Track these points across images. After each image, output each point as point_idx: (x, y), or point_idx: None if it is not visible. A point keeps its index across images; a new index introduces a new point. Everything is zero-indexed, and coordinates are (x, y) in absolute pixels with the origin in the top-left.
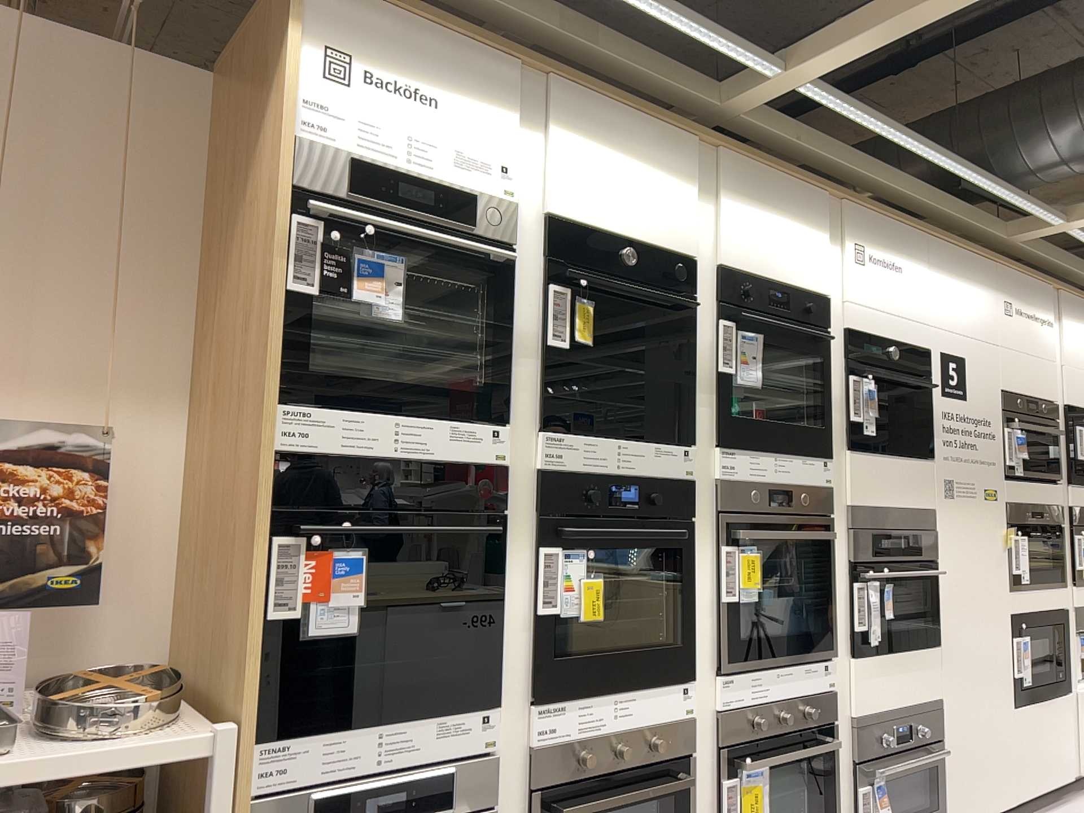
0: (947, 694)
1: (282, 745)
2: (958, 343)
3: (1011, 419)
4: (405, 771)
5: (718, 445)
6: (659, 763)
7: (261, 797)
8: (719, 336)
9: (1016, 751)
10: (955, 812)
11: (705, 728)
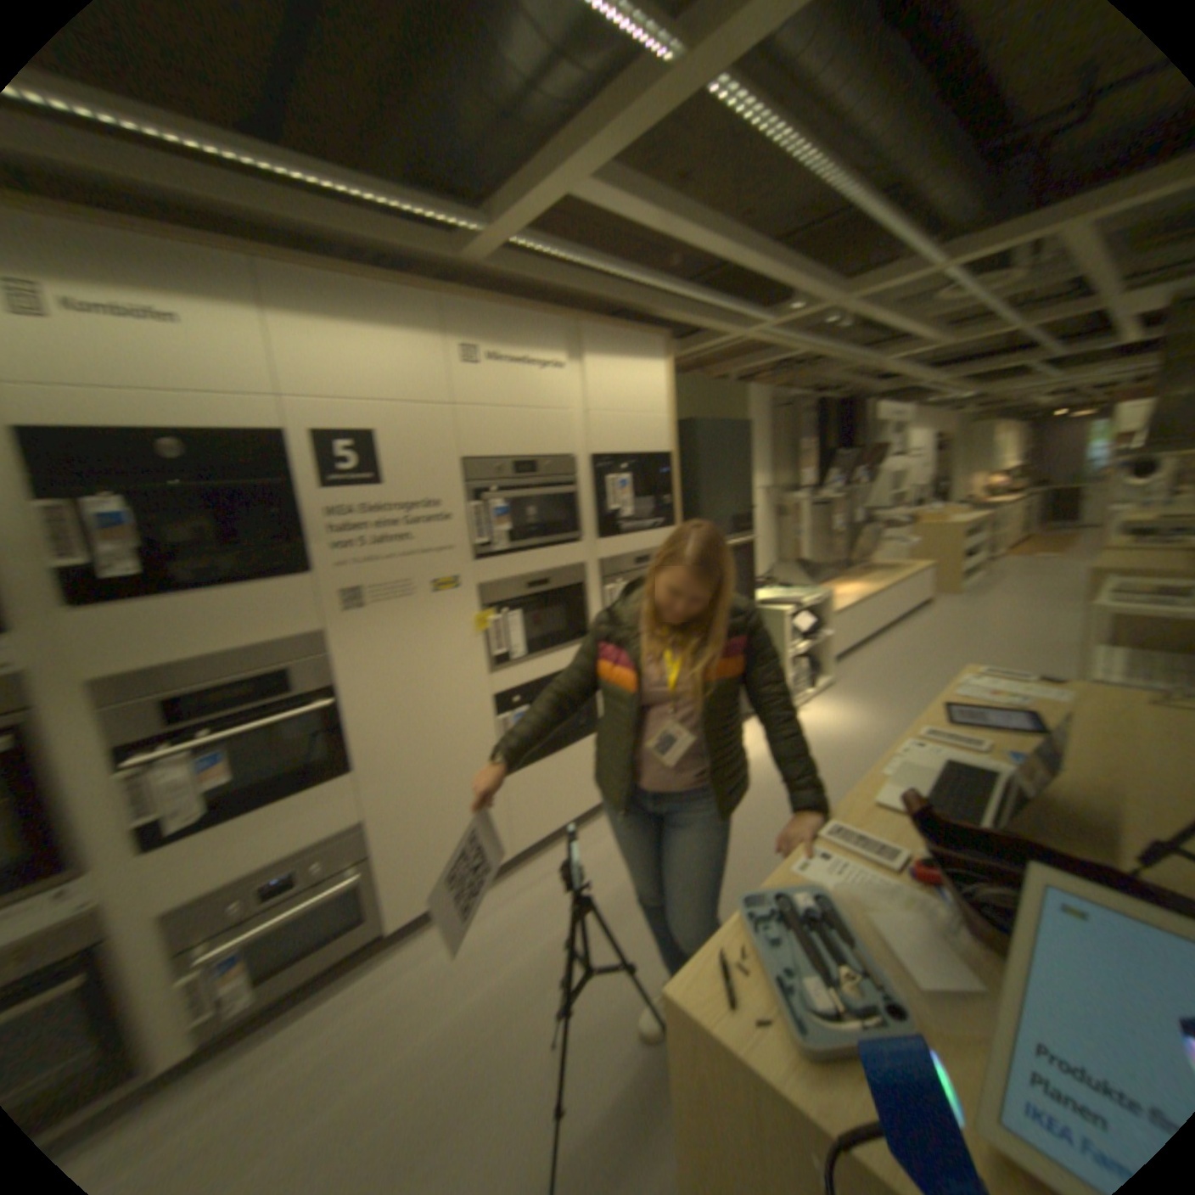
0: (368, 817)
1: None
2: (353, 413)
3: (484, 492)
4: None
5: None
6: None
7: None
8: None
9: (505, 818)
10: (396, 915)
11: None
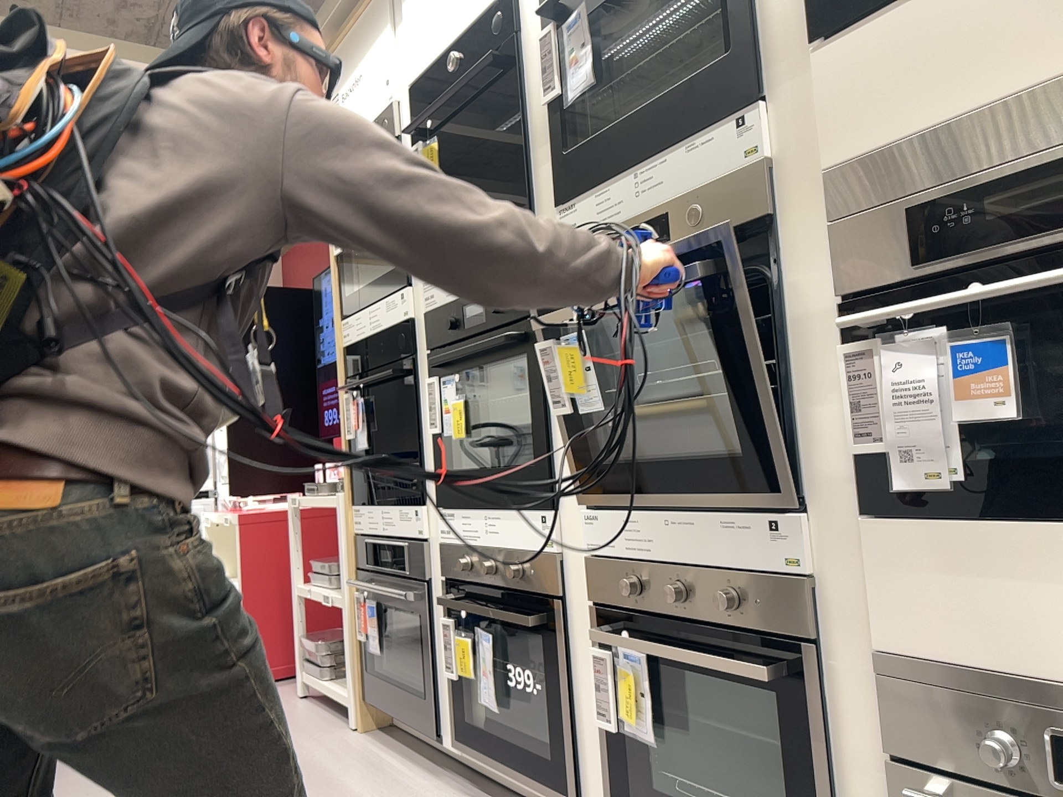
0: None
1: (357, 509)
2: None
3: None
4: (397, 541)
5: (558, 204)
6: (530, 597)
7: (362, 537)
8: (541, 58)
9: None
10: None
11: (580, 574)
